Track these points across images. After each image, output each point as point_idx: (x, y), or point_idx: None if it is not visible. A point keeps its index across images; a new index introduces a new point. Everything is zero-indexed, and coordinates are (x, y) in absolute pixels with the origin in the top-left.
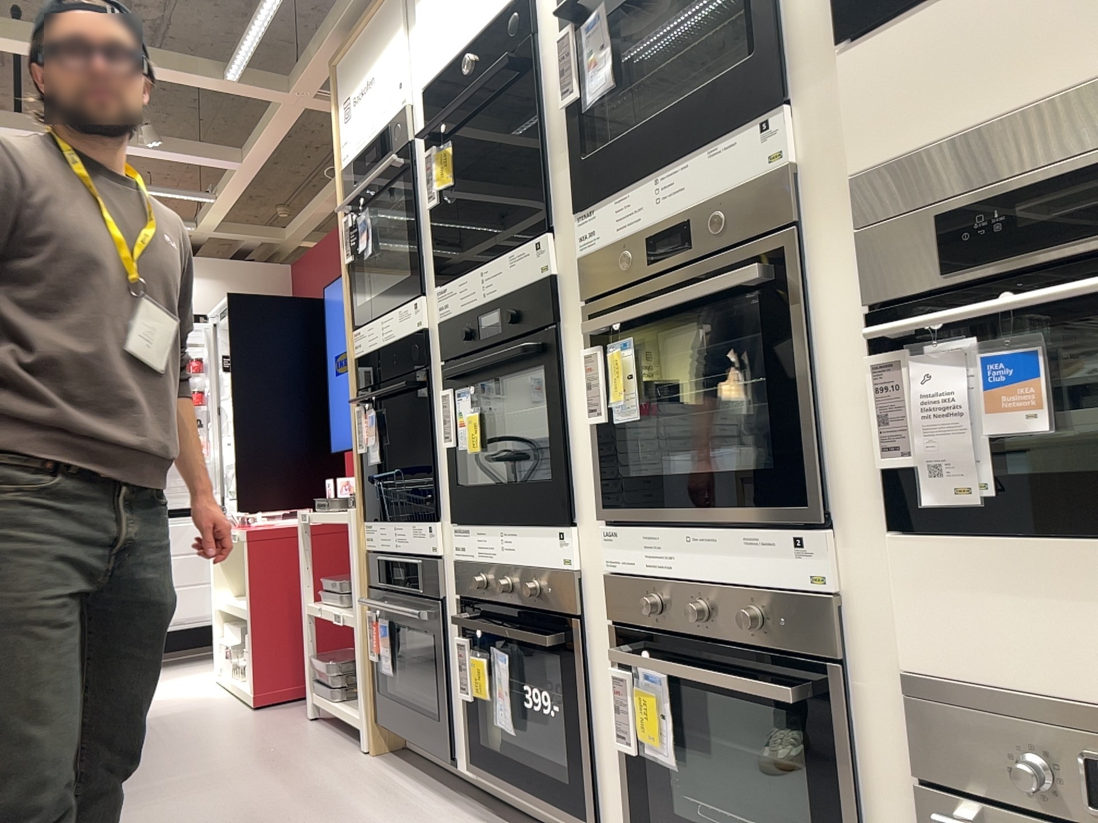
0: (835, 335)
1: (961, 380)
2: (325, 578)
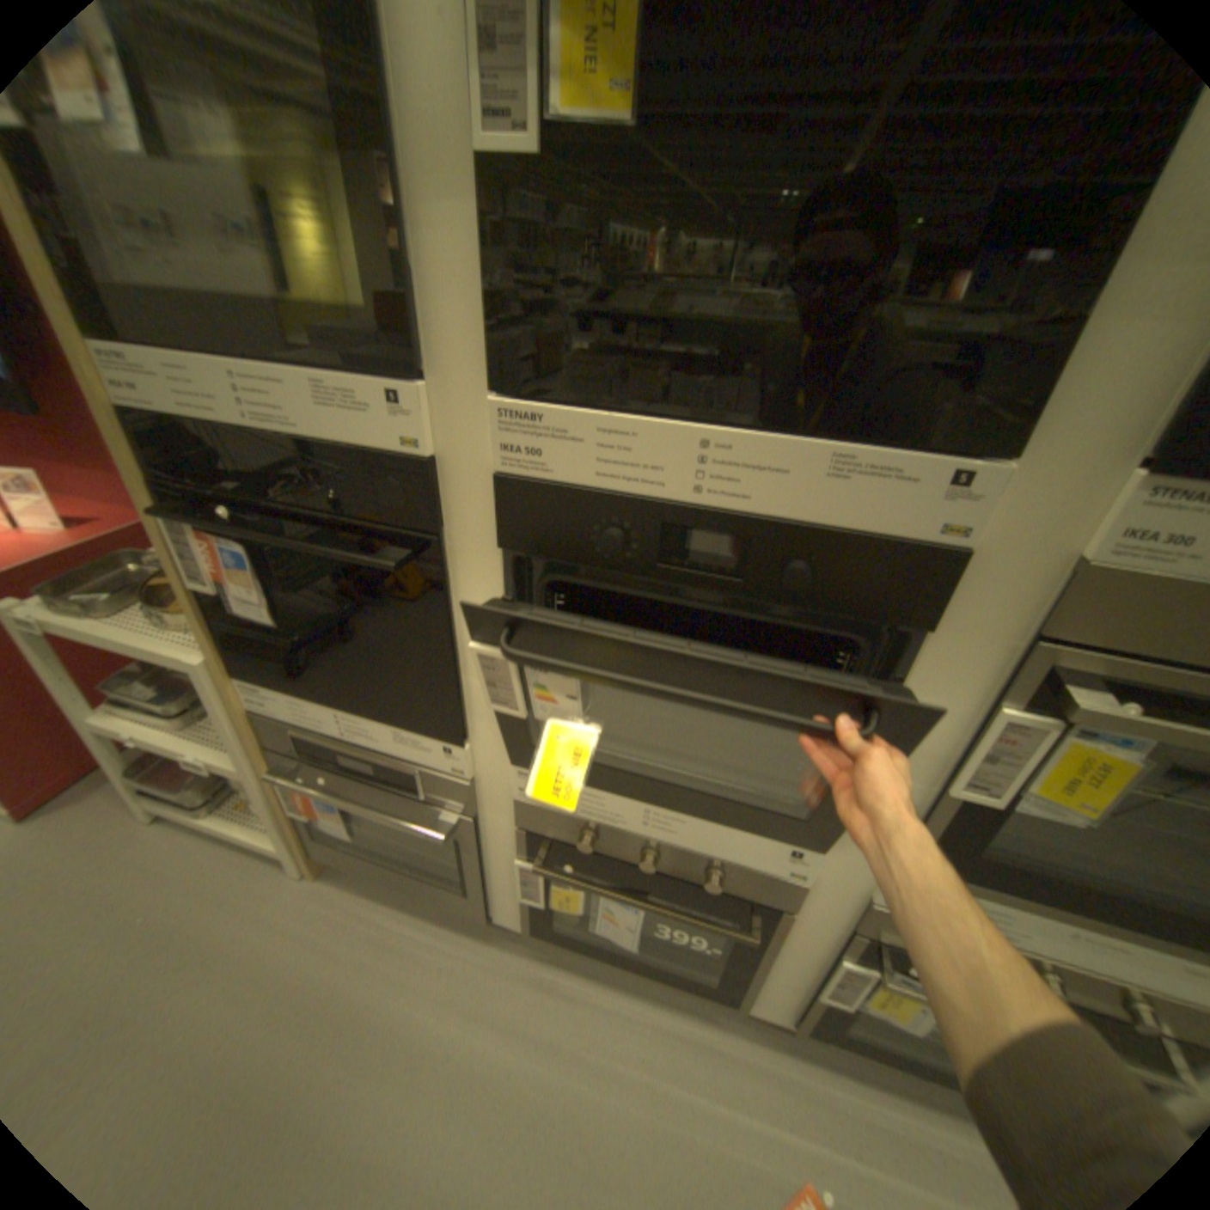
0: None
1: None
2: (108, 685)
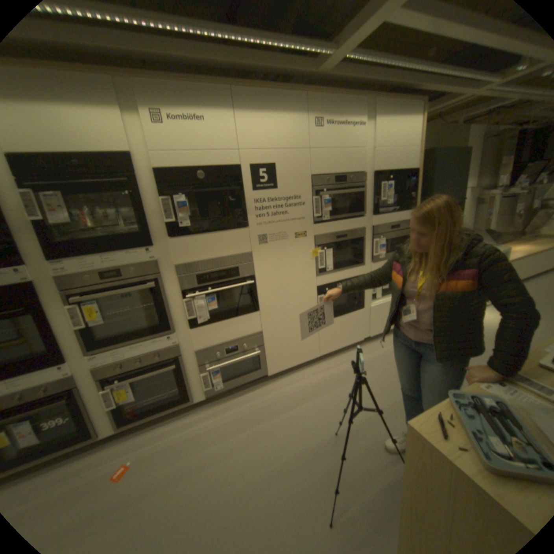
0: (172, 297)
1: (202, 303)
2: None
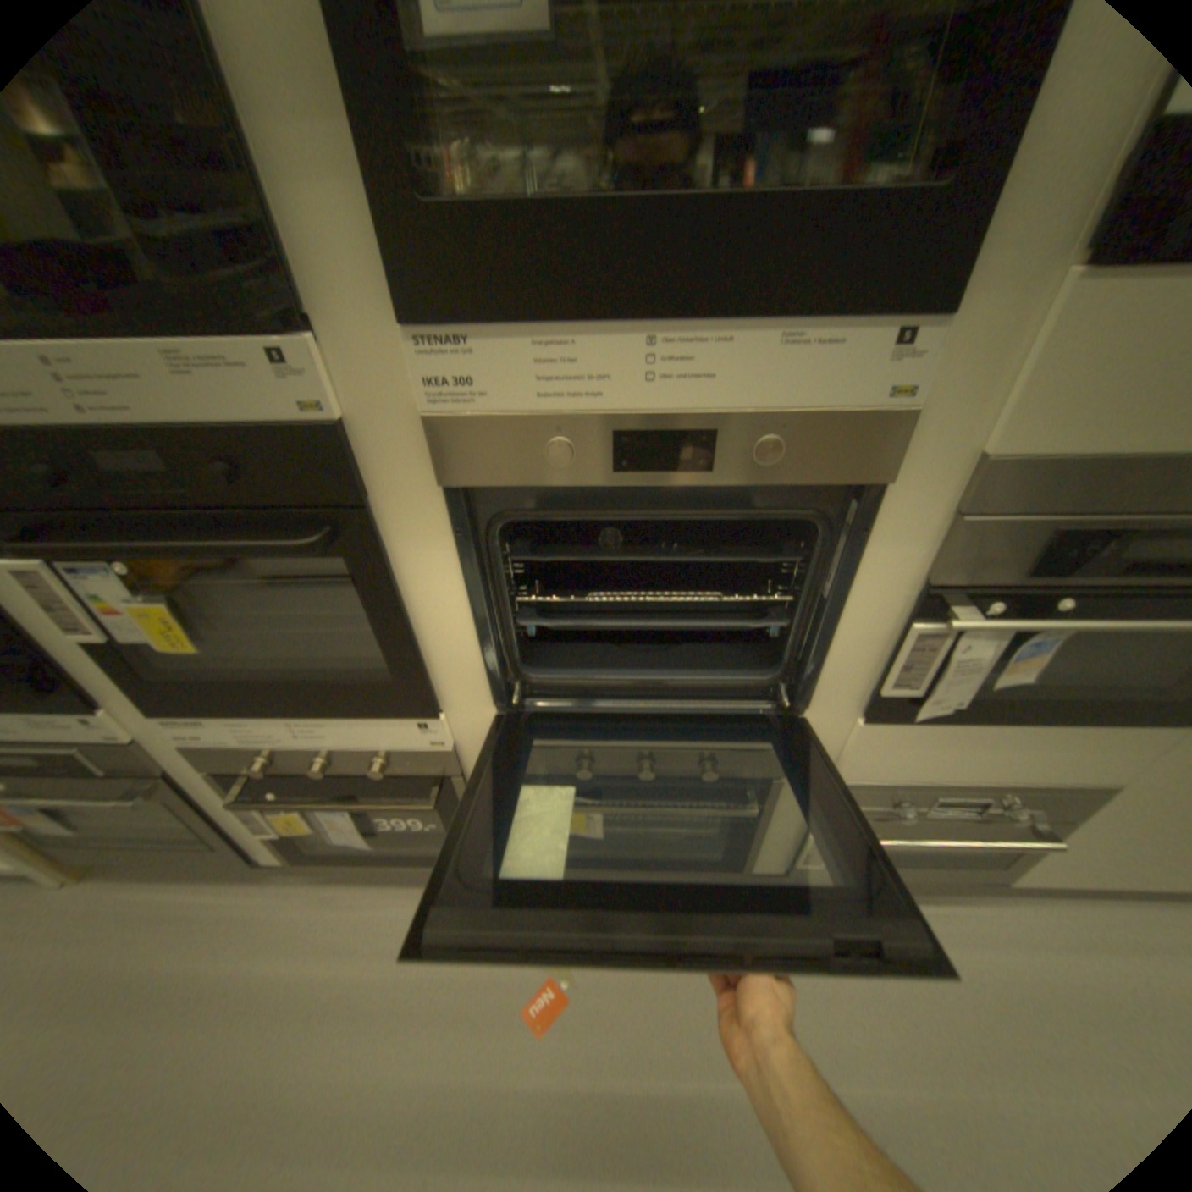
0: (875, 595)
1: (990, 651)
2: None
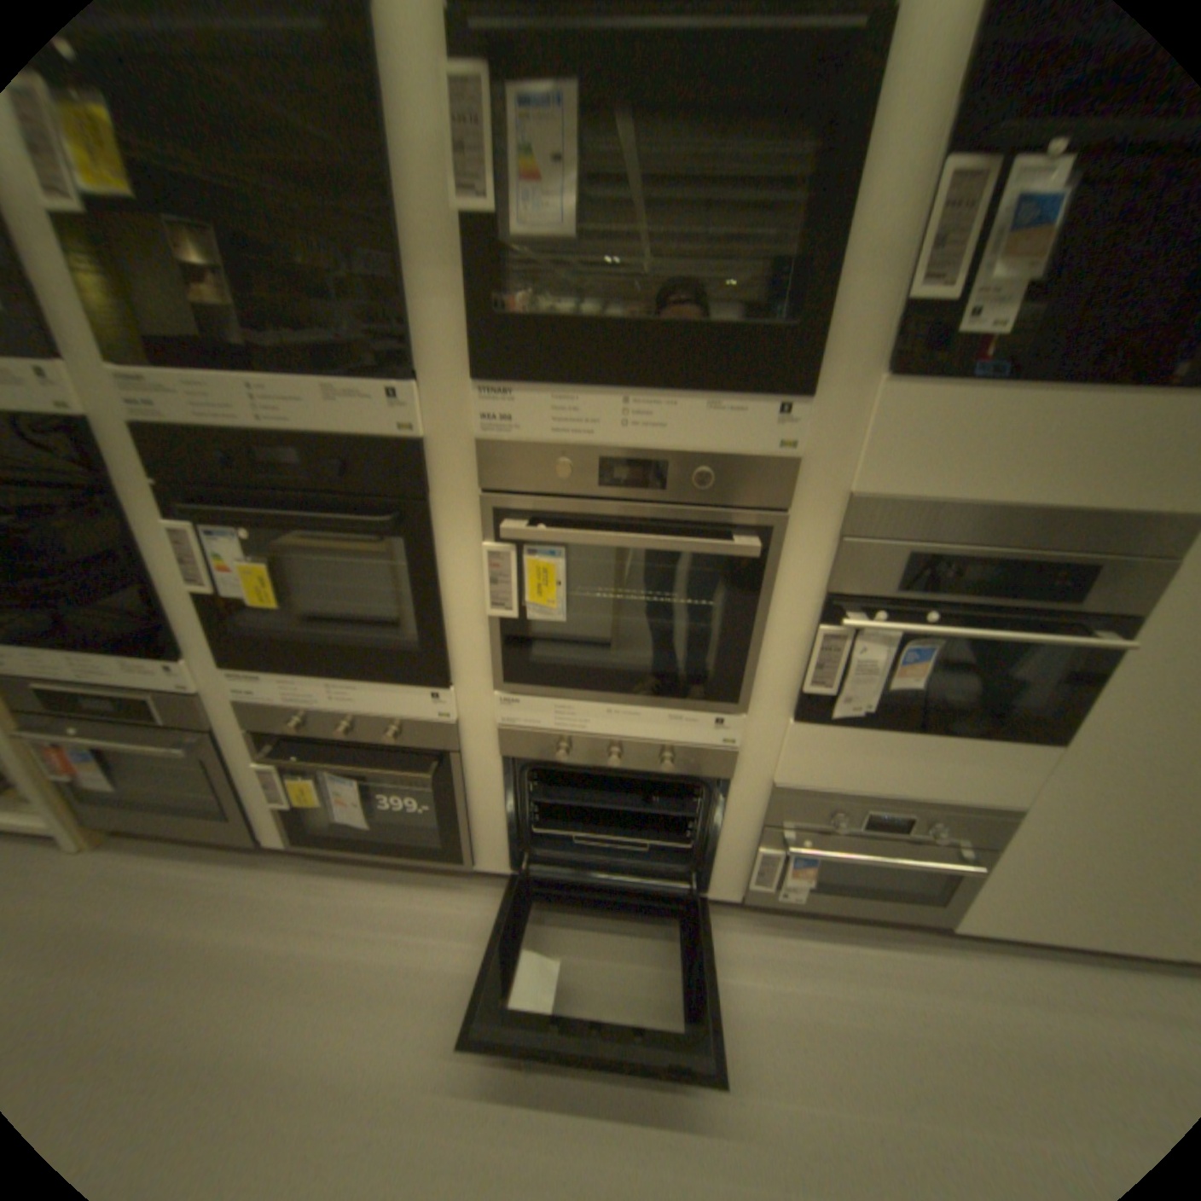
0: (789, 600)
1: (882, 655)
2: None
